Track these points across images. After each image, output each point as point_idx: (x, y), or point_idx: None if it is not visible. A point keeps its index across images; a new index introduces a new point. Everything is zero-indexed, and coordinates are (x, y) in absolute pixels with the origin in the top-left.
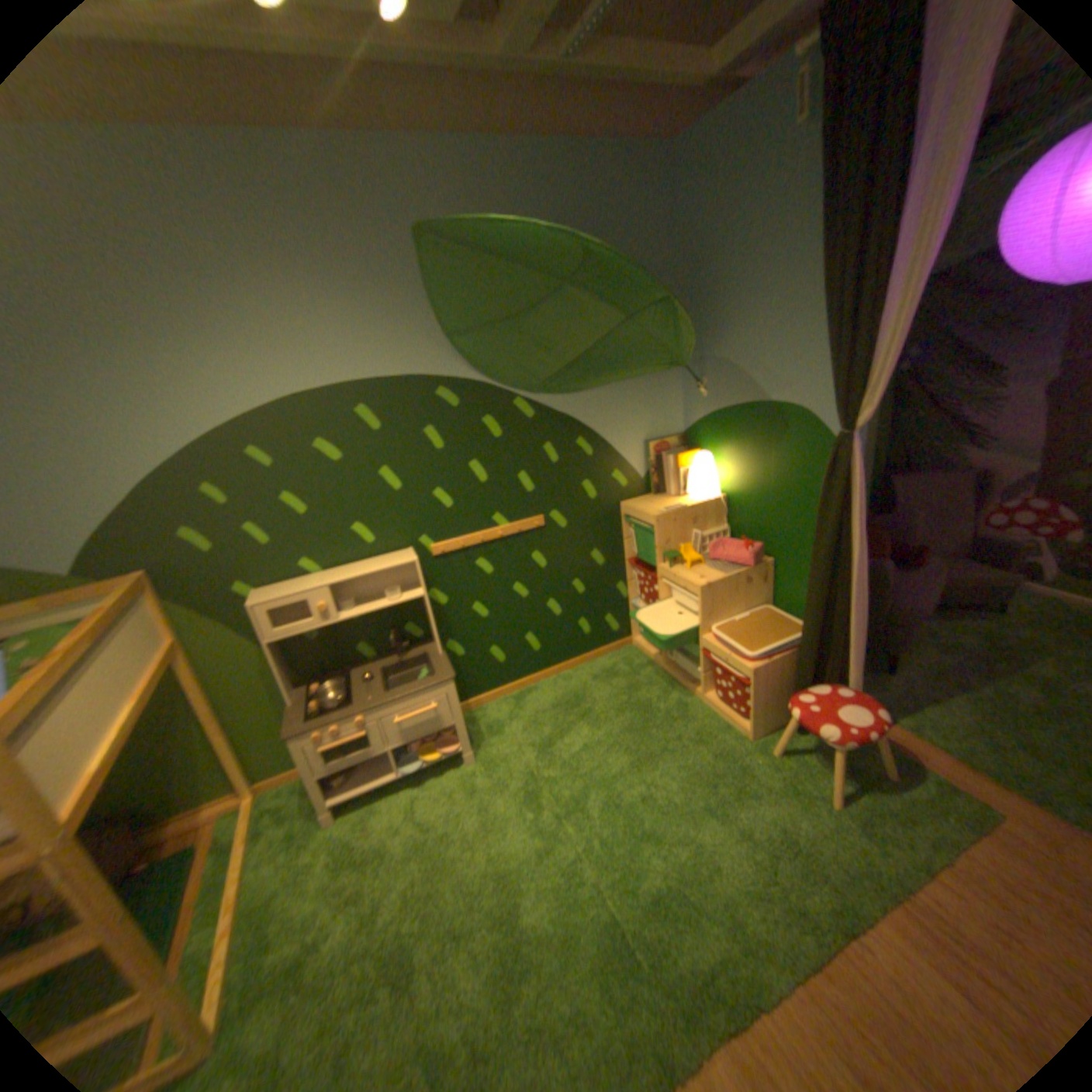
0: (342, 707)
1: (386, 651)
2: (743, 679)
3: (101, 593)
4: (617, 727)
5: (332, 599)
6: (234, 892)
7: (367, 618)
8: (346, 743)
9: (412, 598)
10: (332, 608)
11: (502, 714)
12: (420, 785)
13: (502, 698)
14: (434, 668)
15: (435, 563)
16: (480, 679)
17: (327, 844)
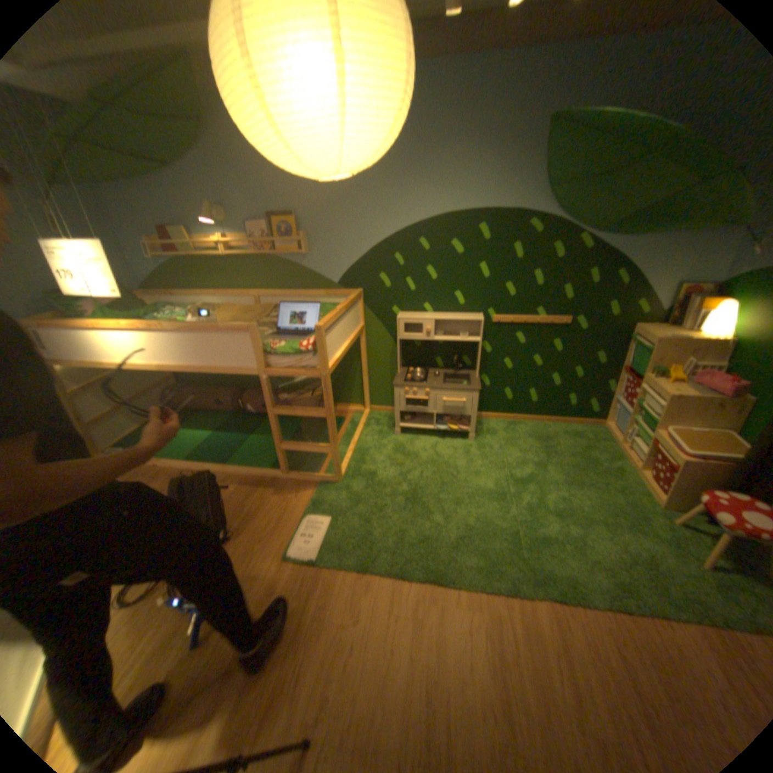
0: (420, 382)
1: (448, 367)
2: (675, 467)
3: (344, 295)
4: (566, 462)
5: (433, 327)
6: (356, 439)
7: (445, 345)
8: (416, 399)
9: (472, 341)
10: (431, 332)
11: (497, 428)
12: (442, 439)
13: (501, 420)
14: (470, 382)
15: (491, 327)
16: (492, 404)
17: (394, 441)
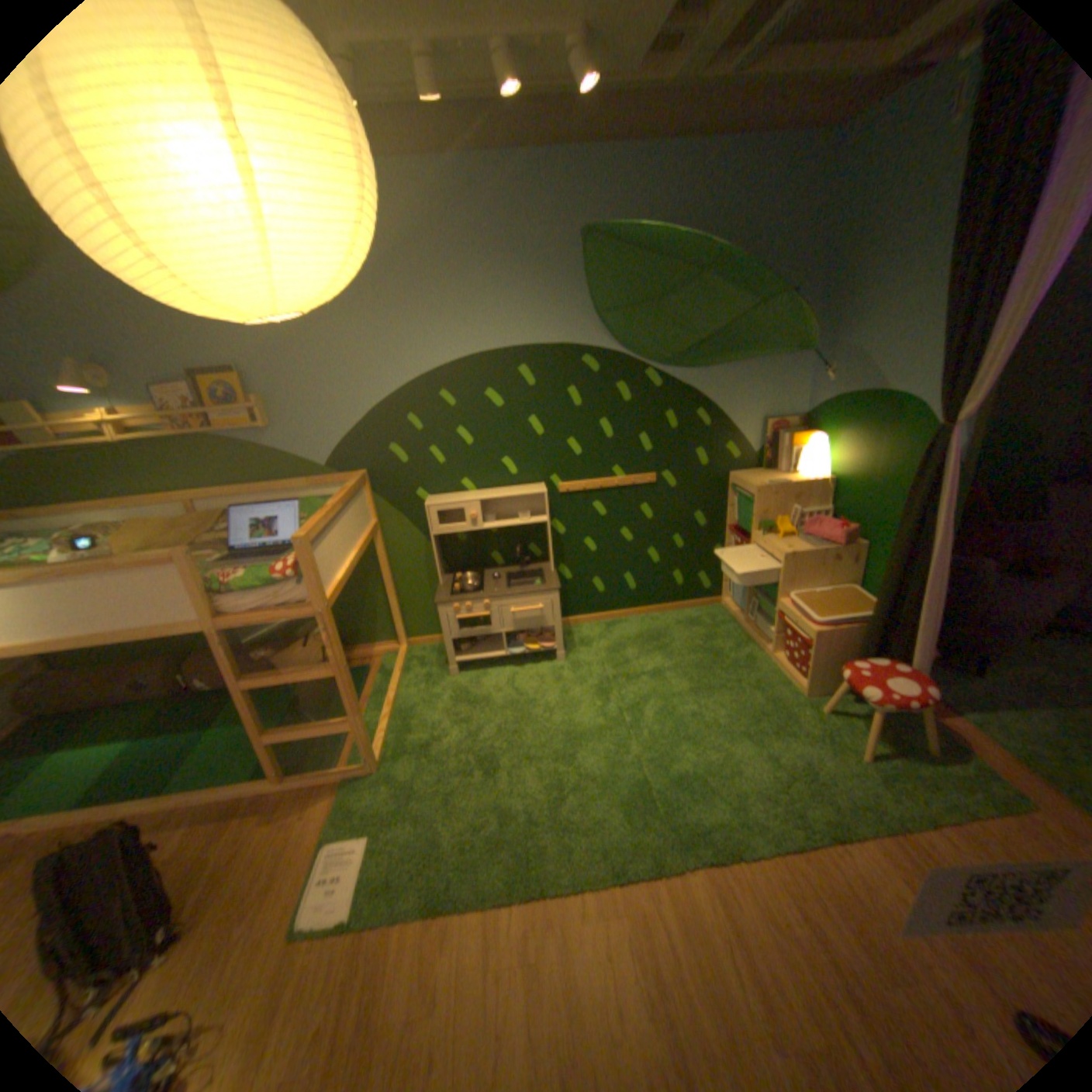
0: (475, 593)
1: (511, 562)
2: (807, 641)
3: (340, 481)
4: (687, 663)
5: (480, 512)
6: (392, 697)
7: (501, 534)
8: (474, 618)
9: (537, 523)
10: (479, 519)
11: (593, 634)
12: (521, 667)
13: (595, 623)
14: (545, 580)
15: (559, 499)
16: (580, 602)
17: (451, 687)
